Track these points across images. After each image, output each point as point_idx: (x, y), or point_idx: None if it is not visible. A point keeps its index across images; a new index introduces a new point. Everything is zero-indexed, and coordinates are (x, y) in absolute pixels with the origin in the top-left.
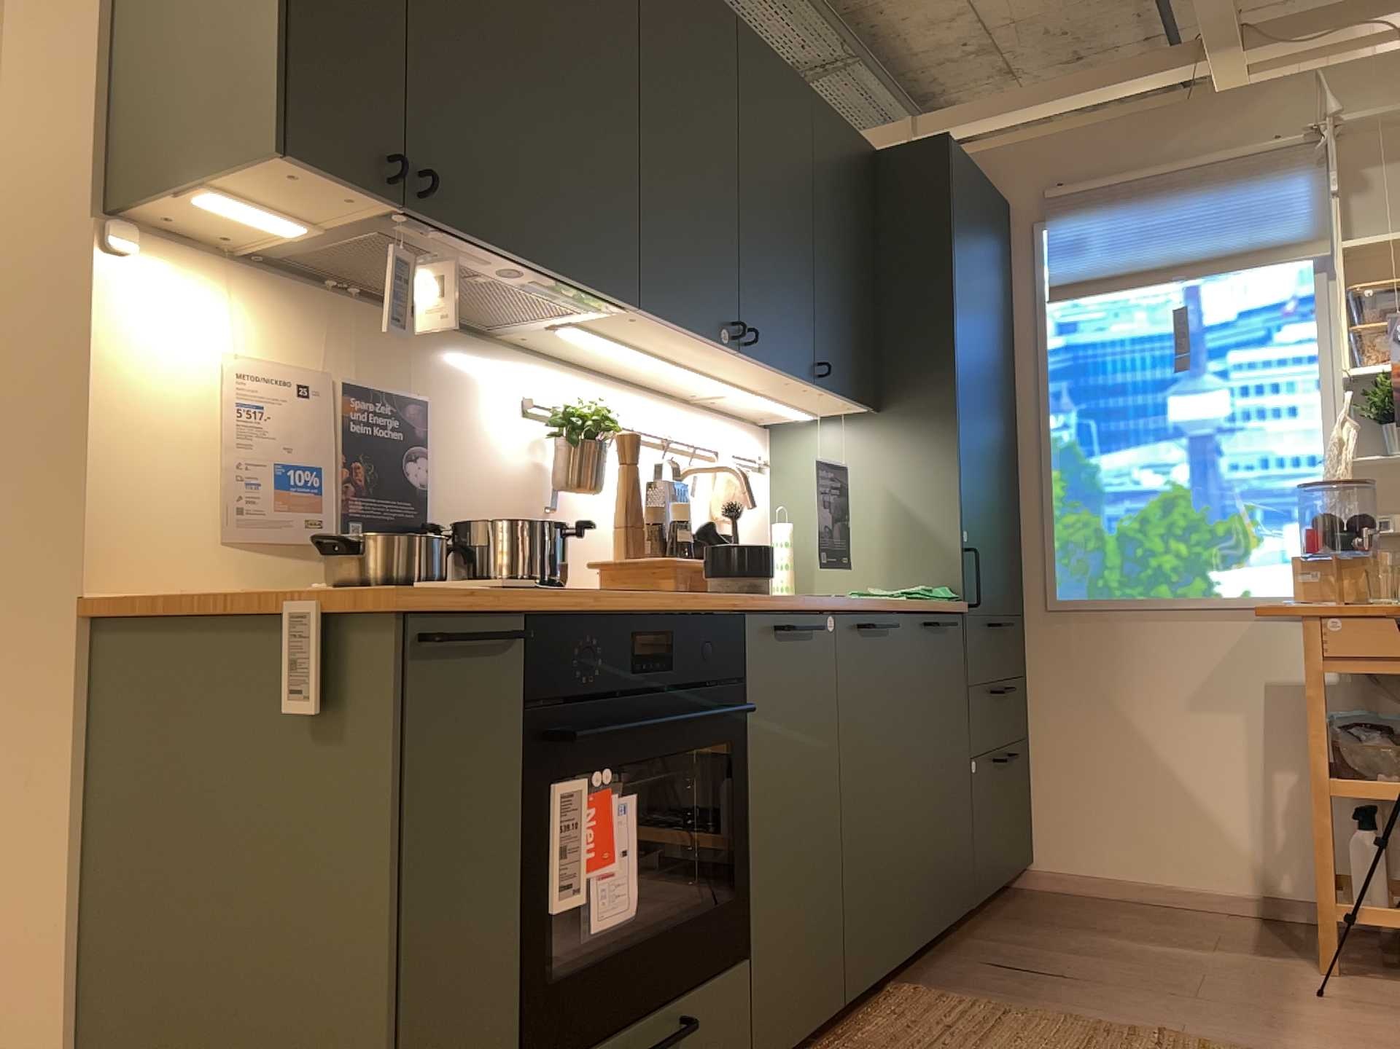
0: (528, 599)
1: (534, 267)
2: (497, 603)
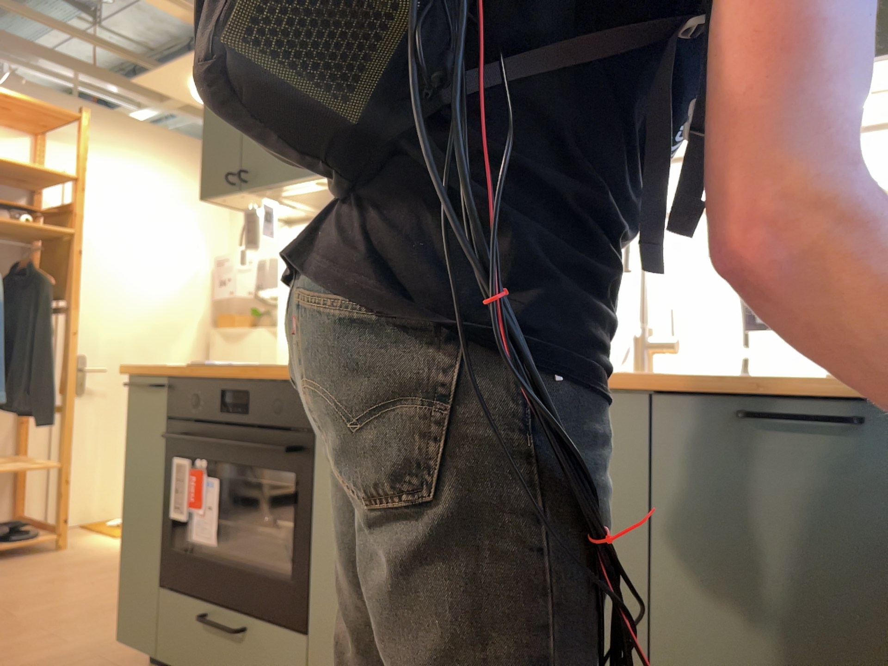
0: (162, 370)
1: (315, 179)
2: (153, 371)
